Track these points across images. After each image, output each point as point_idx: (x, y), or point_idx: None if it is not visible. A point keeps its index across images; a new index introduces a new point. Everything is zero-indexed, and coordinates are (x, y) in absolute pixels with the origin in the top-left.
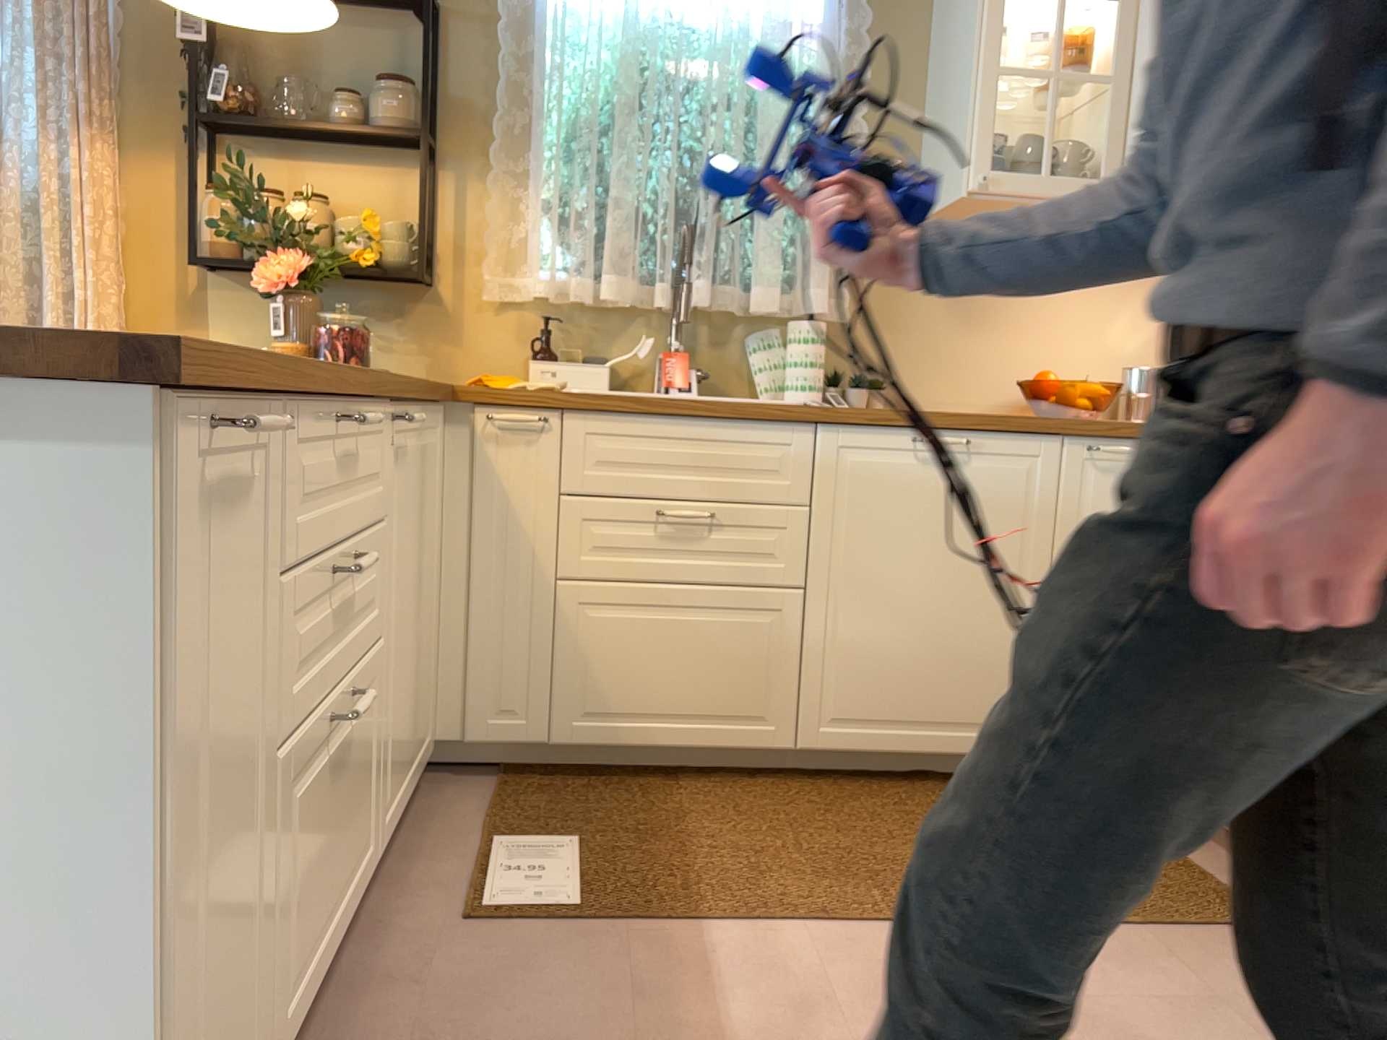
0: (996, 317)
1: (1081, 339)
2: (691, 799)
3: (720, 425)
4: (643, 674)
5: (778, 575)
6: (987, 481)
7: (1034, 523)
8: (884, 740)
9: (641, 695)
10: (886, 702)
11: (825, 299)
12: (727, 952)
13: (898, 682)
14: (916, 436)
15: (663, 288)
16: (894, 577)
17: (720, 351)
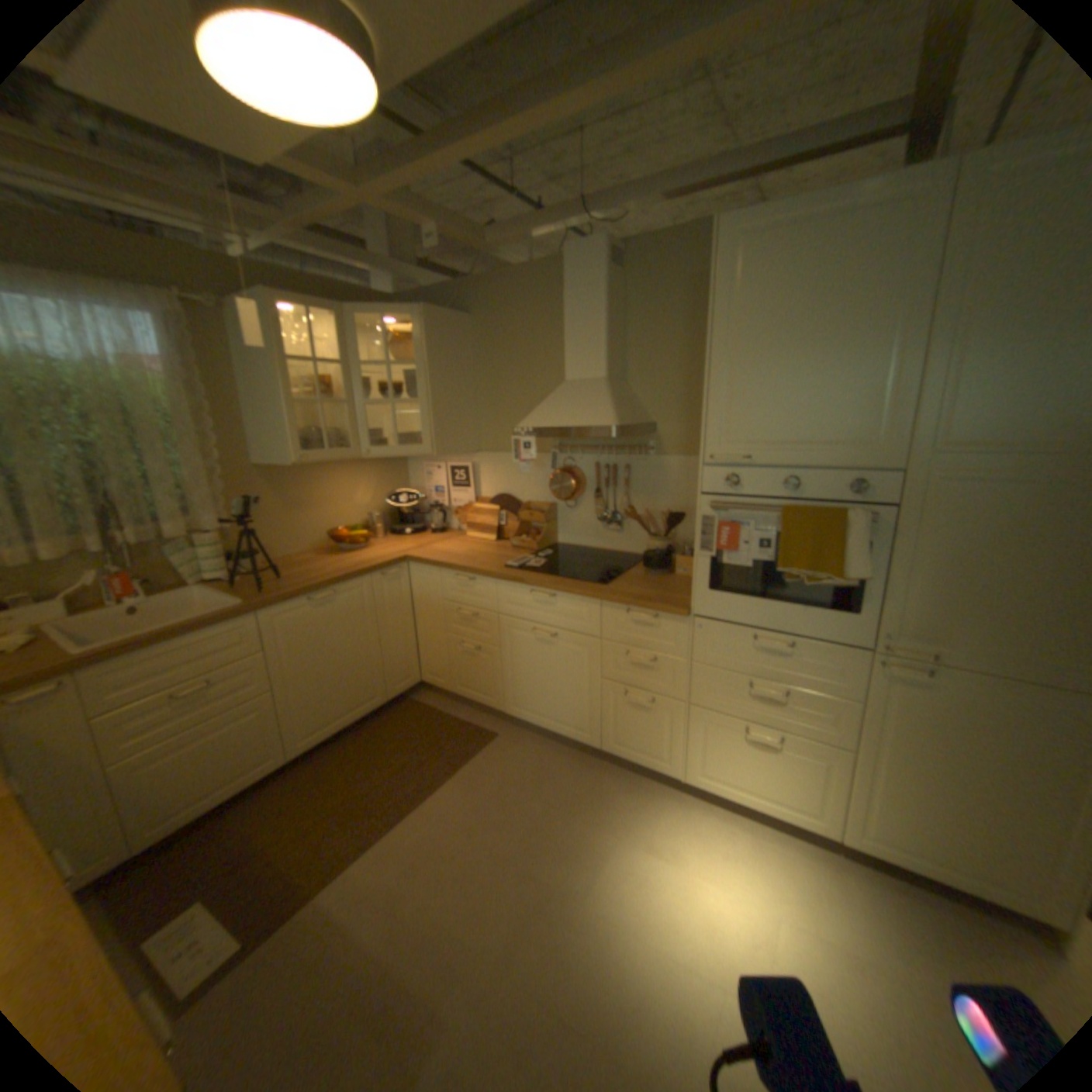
0: (302, 504)
1: (342, 505)
2: (241, 825)
3: (194, 637)
4: (186, 785)
5: (252, 694)
6: (342, 605)
7: (365, 614)
8: (324, 734)
9: (188, 795)
10: (321, 718)
11: (205, 518)
12: (334, 905)
13: (324, 707)
14: (306, 599)
15: (89, 544)
16: (311, 665)
17: (141, 564)
